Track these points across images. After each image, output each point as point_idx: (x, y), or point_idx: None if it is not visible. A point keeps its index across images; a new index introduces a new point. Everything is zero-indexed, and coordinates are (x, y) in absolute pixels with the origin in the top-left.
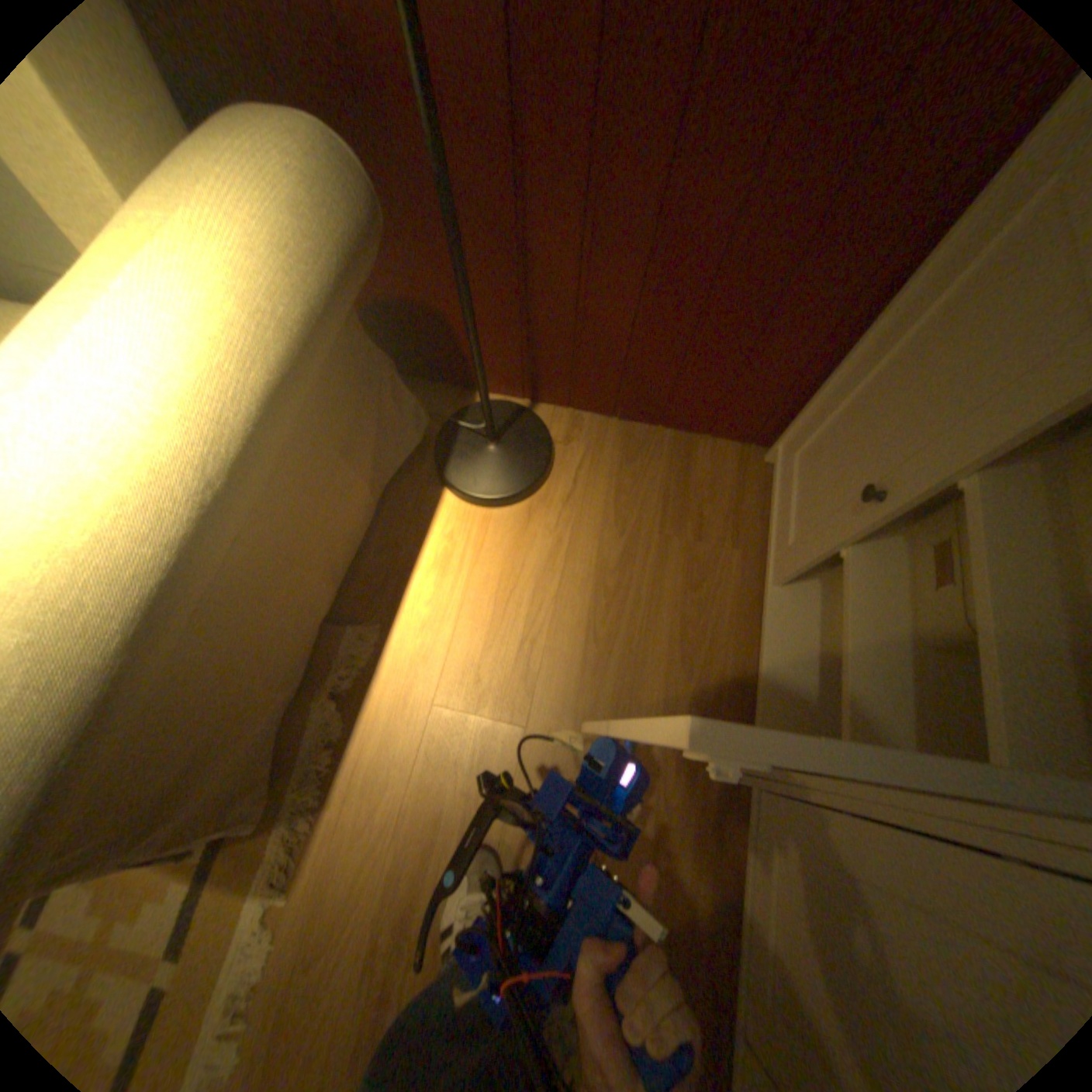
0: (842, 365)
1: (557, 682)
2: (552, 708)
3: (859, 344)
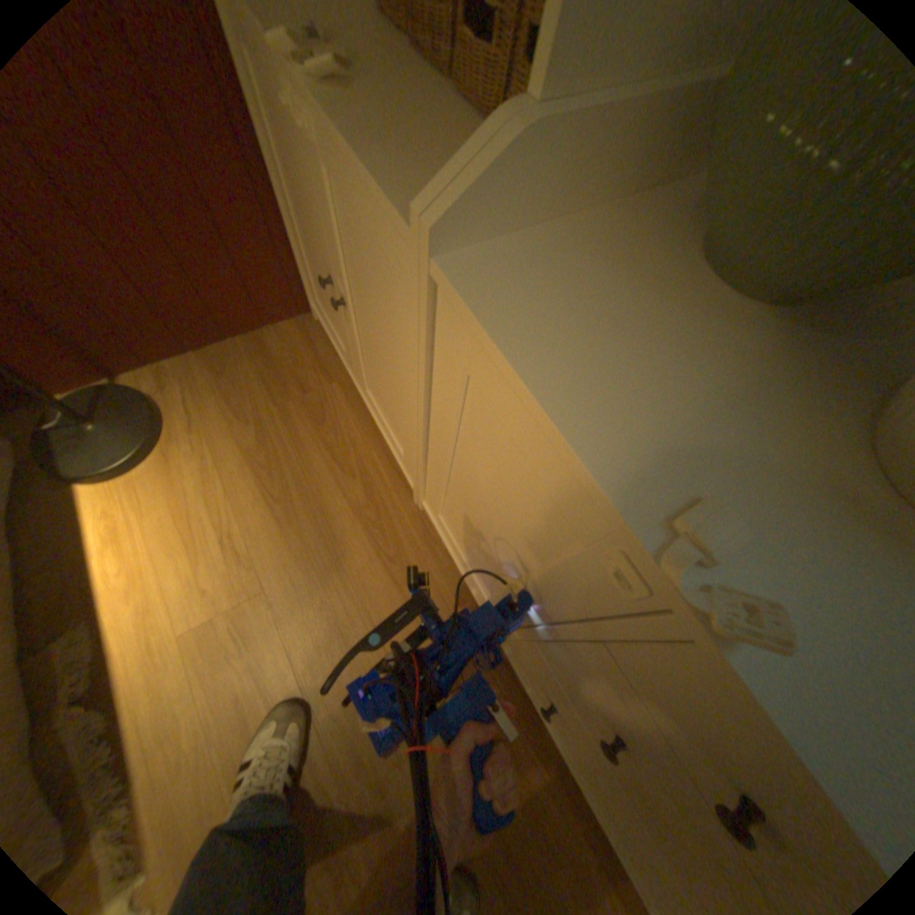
0: (287, 227)
1: (264, 545)
2: (272, 563)
3: (282, 207)
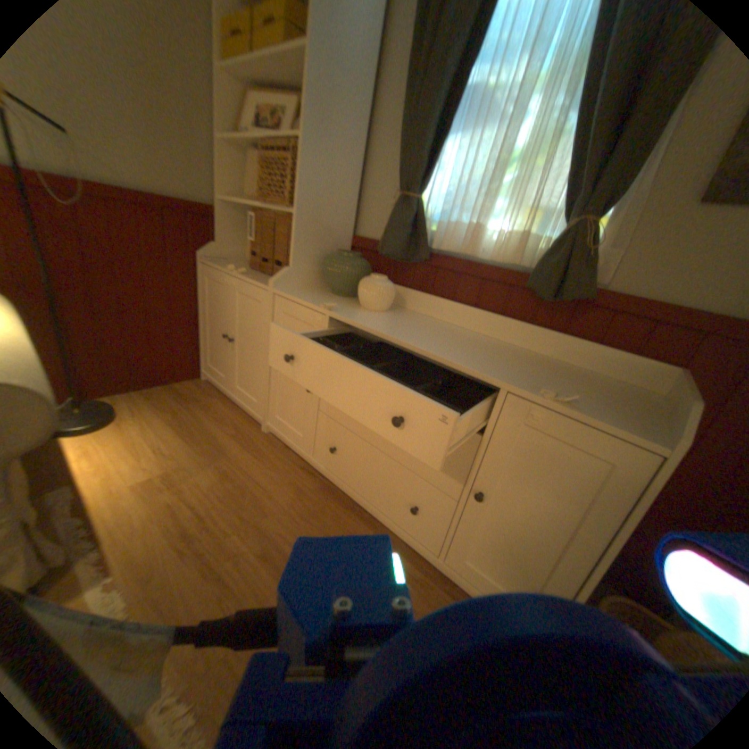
0: (199, 335)
1: (179, 451)
2: (184, 457)
3: (198, 328)
